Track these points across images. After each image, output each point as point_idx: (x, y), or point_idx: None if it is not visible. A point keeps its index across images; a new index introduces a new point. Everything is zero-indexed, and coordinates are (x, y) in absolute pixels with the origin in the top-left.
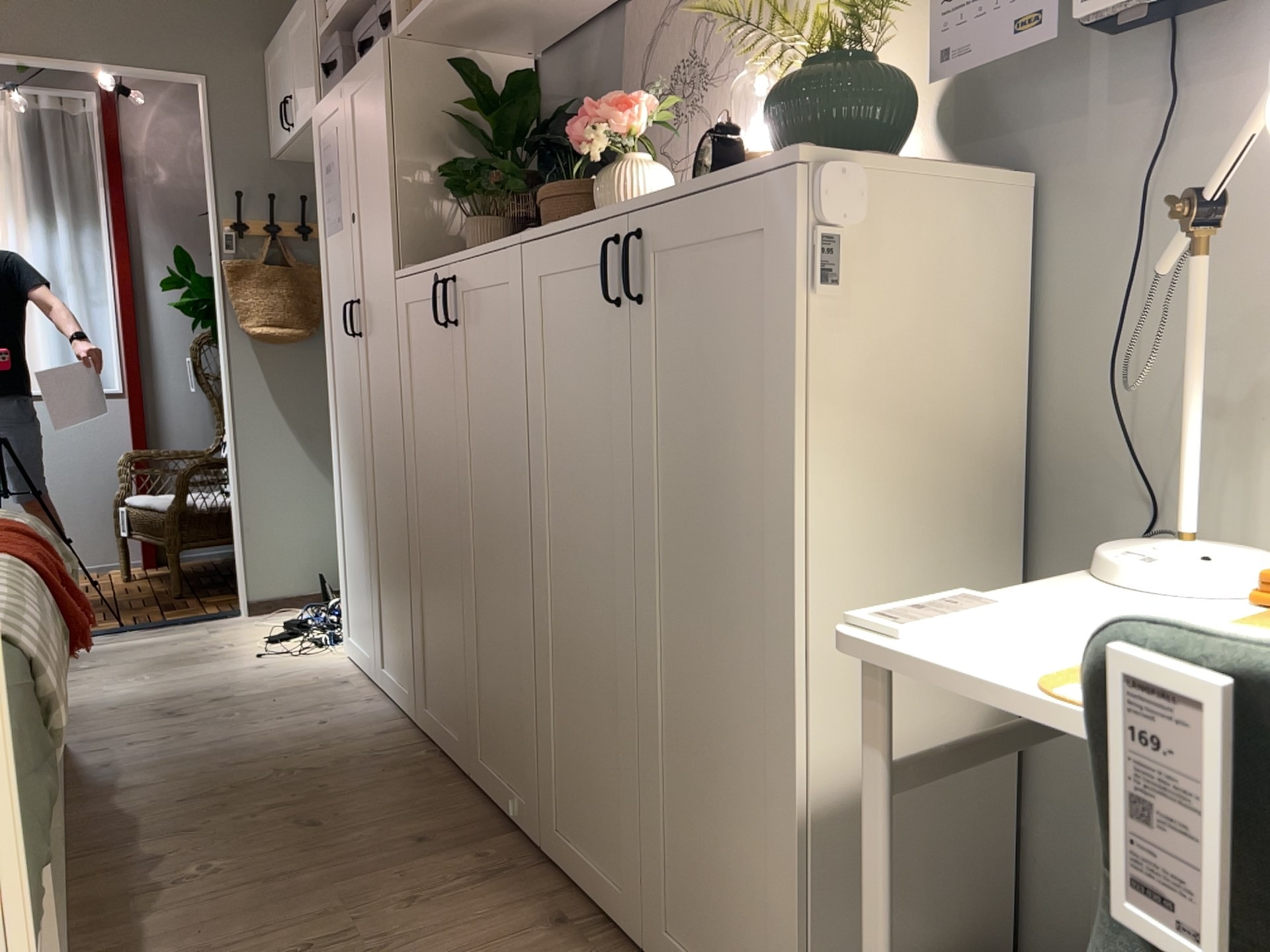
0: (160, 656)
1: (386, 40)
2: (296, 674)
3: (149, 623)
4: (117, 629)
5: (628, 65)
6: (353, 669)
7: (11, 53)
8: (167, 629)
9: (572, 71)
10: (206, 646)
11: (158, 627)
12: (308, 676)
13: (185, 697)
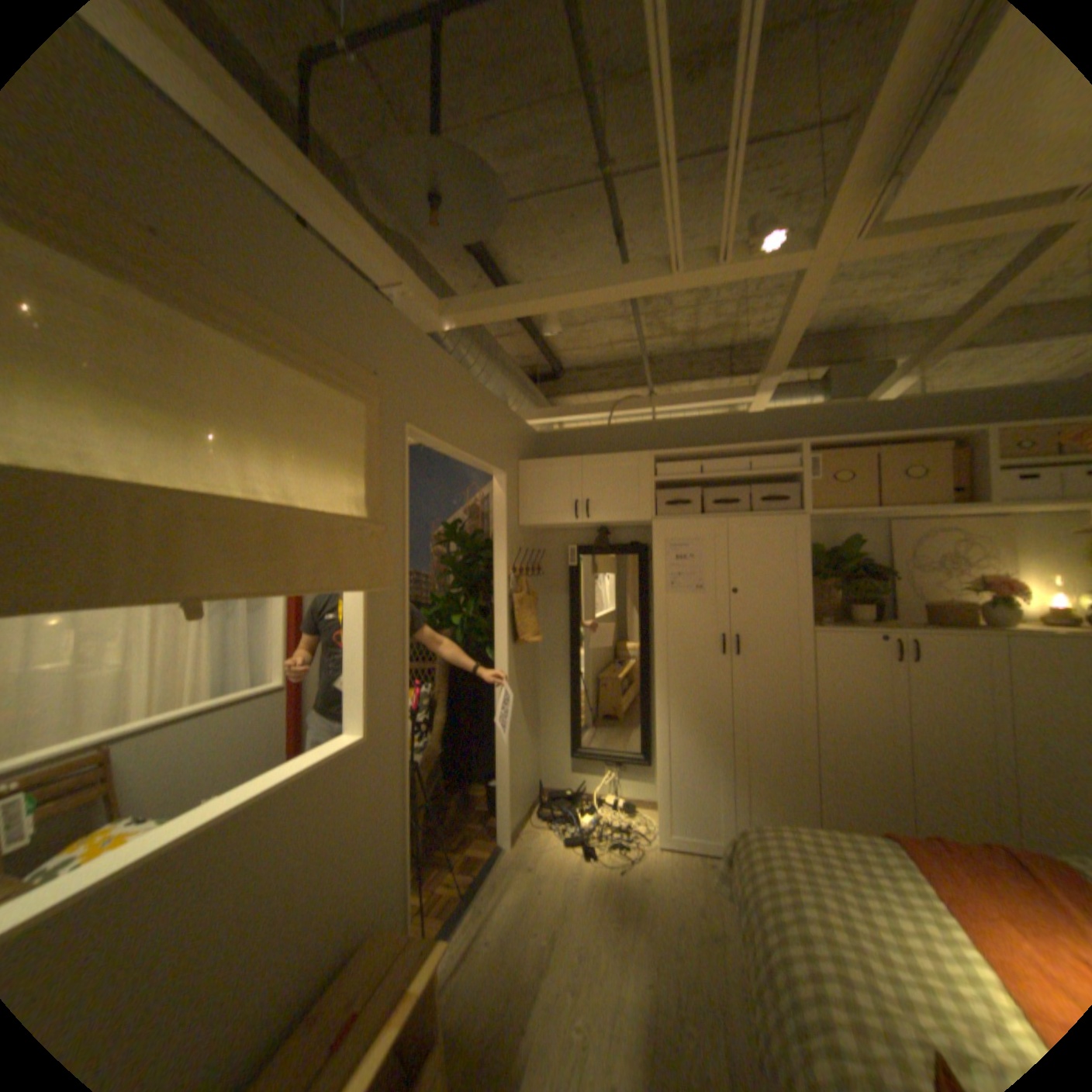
0: (565, 910)
1: (805, 518)
2: (675, 877)
3: (472, 889)
4: (463, 906)
5: (894, 547)
6: (690, 859)
7: (453, 451)
8: (492, 888)
9: (831, 536)
10: (565, 886)
11: (481, 889)
12: (684, 875)
13: (682, 927)
